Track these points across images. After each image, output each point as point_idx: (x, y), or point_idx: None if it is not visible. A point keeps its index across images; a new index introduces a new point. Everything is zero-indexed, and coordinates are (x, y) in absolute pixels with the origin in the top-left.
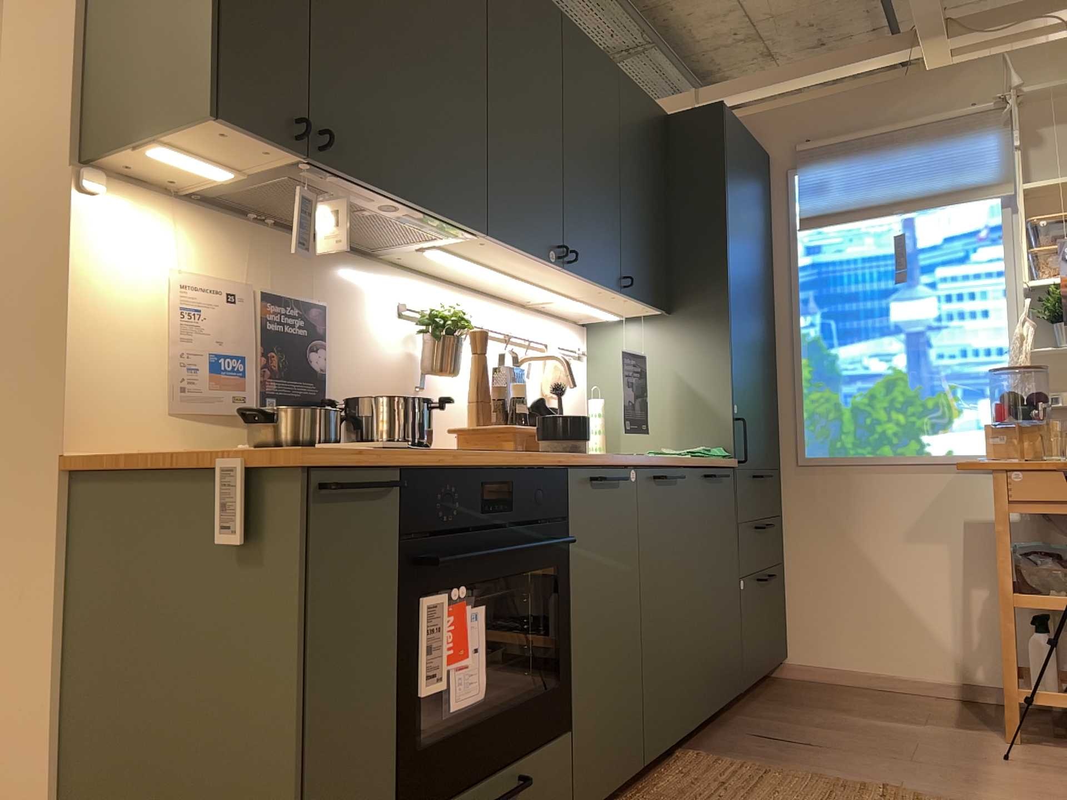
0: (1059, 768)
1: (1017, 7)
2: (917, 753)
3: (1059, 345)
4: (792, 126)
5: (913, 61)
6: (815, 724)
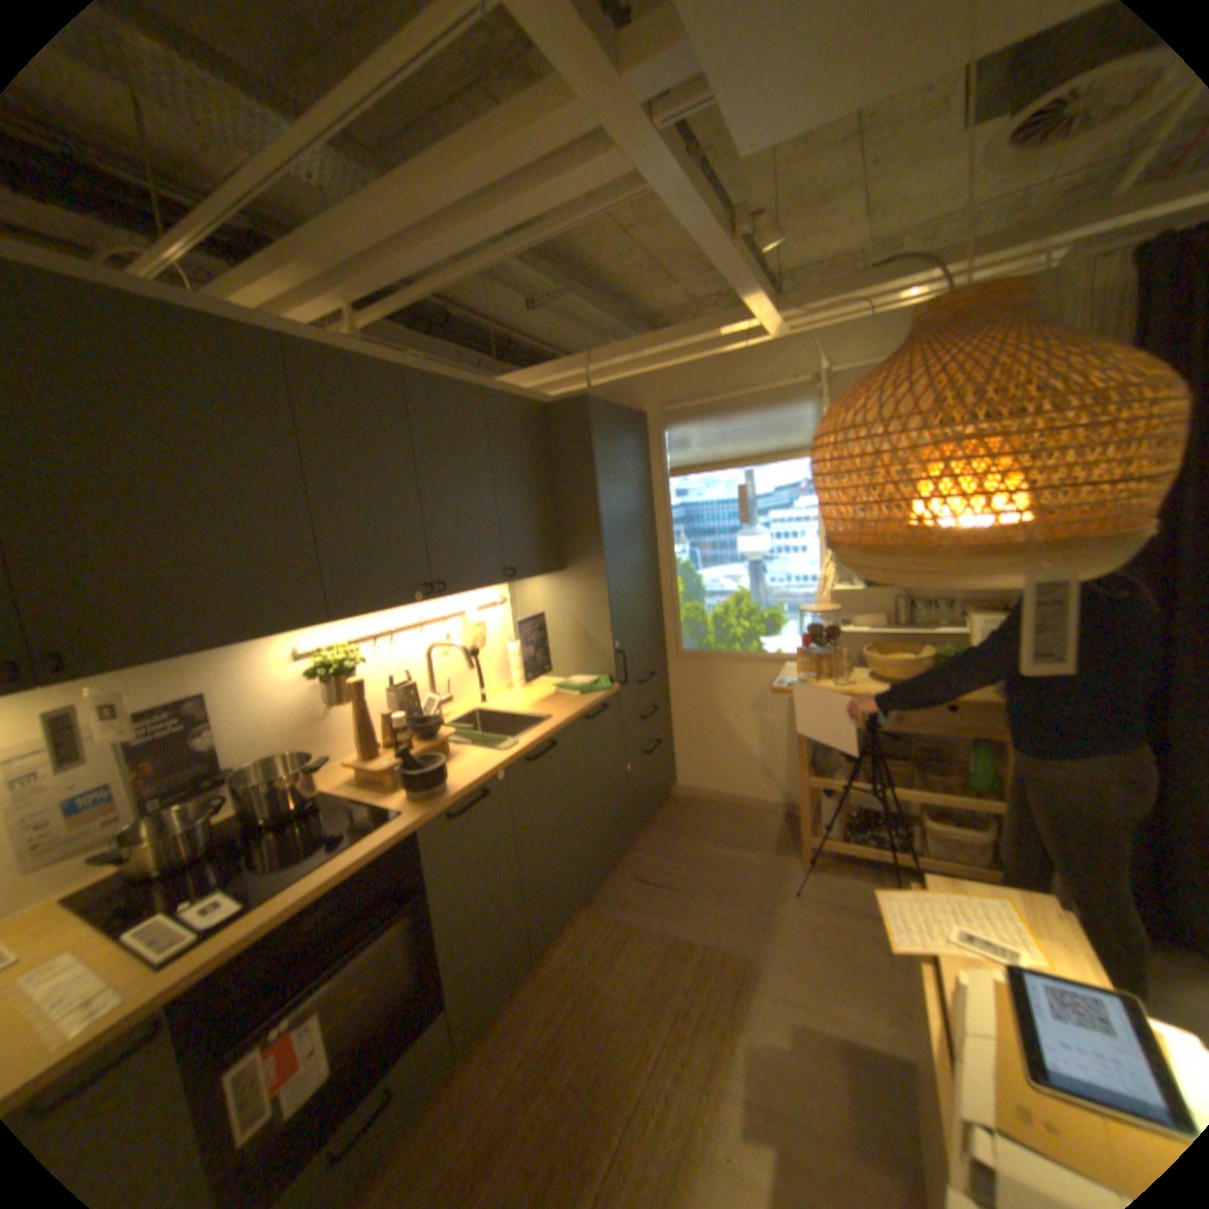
0: (830, 906)
1: (834, 283)
2: (738, 895)
3: (854, 583)
4: (662, 388)
5: (755, 327)
6: (678, 862)
